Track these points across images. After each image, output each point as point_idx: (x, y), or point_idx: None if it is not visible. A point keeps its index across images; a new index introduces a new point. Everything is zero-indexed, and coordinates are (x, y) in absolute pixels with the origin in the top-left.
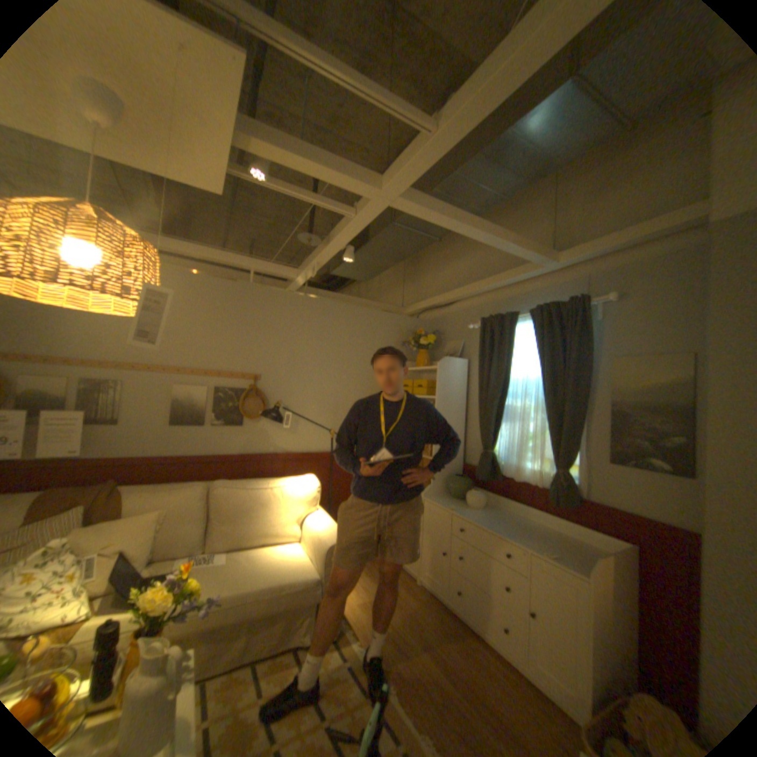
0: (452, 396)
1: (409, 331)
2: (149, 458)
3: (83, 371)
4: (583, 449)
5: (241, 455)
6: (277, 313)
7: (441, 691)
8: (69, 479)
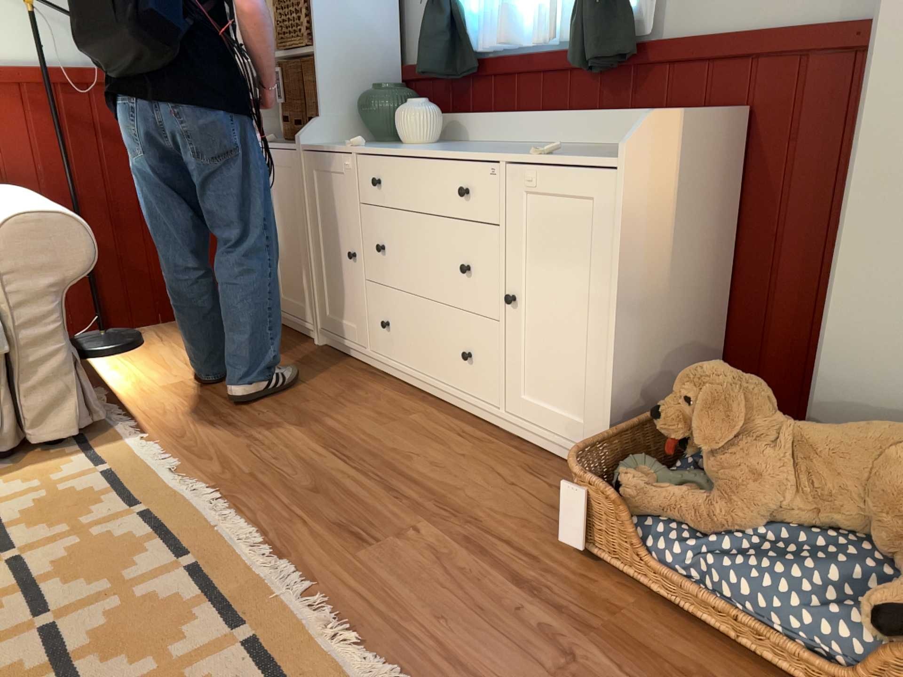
0: None
1: None
2: None
3: None
4: None
5: None
6: None
7: (313, 471)
8: None
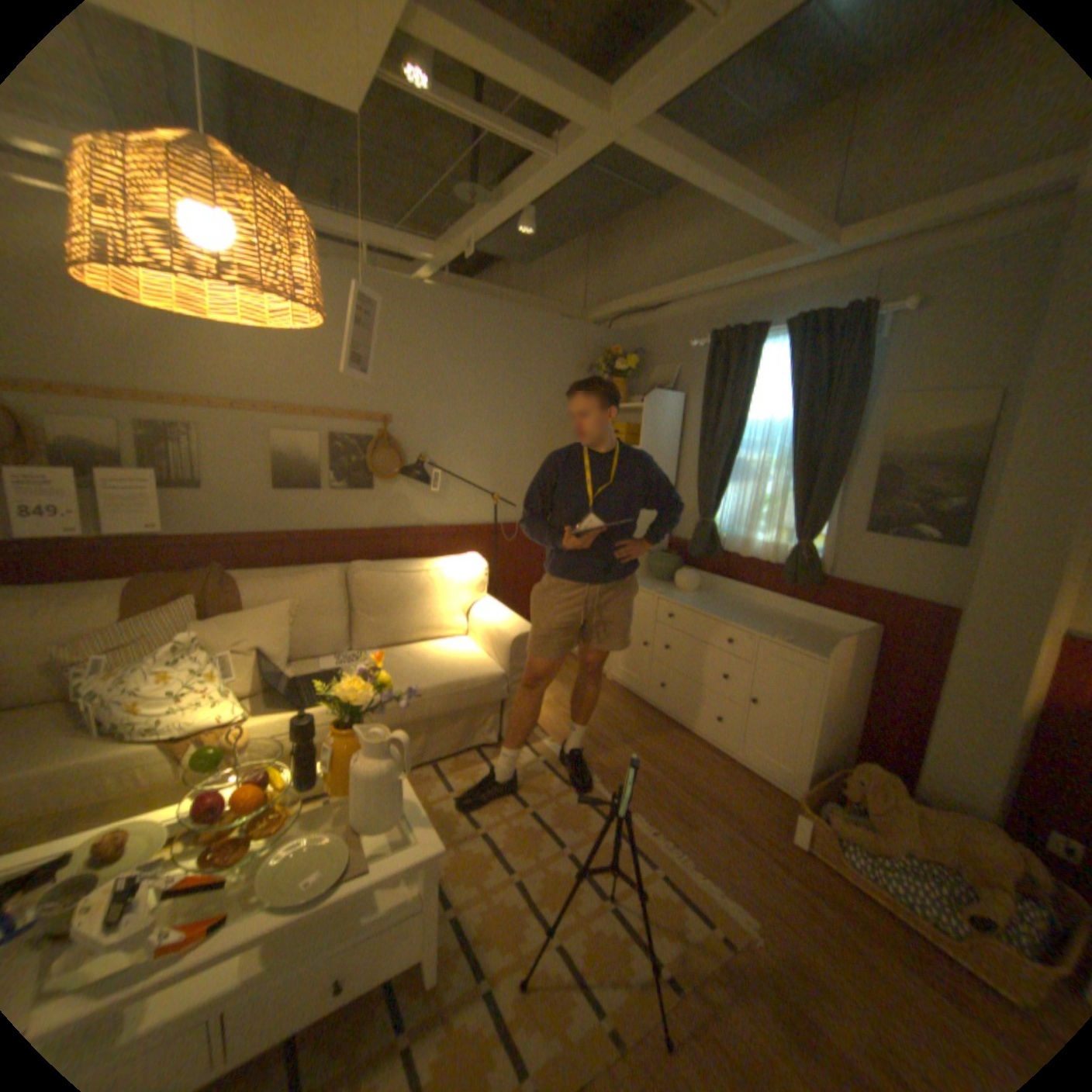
0: (661, 447)
1: (597, 349)
2: (252, 535)
3: (136, 409)
4: (834, 515)
5: (374, 530)
6: (407, 318)
7: (647, 777)
8: (150, 563)
